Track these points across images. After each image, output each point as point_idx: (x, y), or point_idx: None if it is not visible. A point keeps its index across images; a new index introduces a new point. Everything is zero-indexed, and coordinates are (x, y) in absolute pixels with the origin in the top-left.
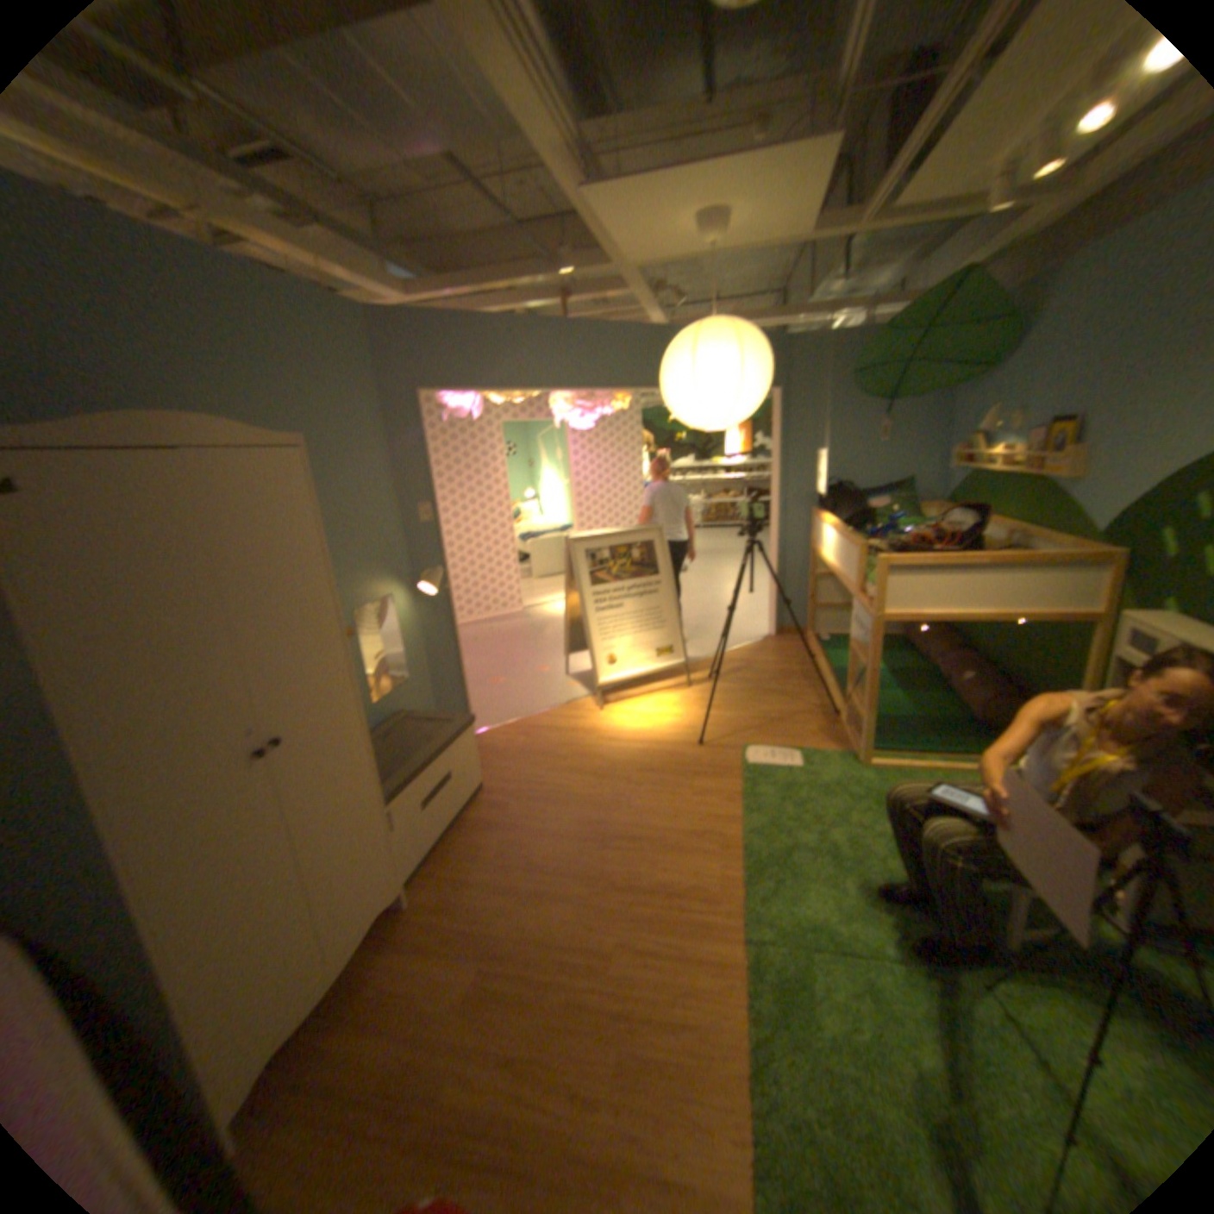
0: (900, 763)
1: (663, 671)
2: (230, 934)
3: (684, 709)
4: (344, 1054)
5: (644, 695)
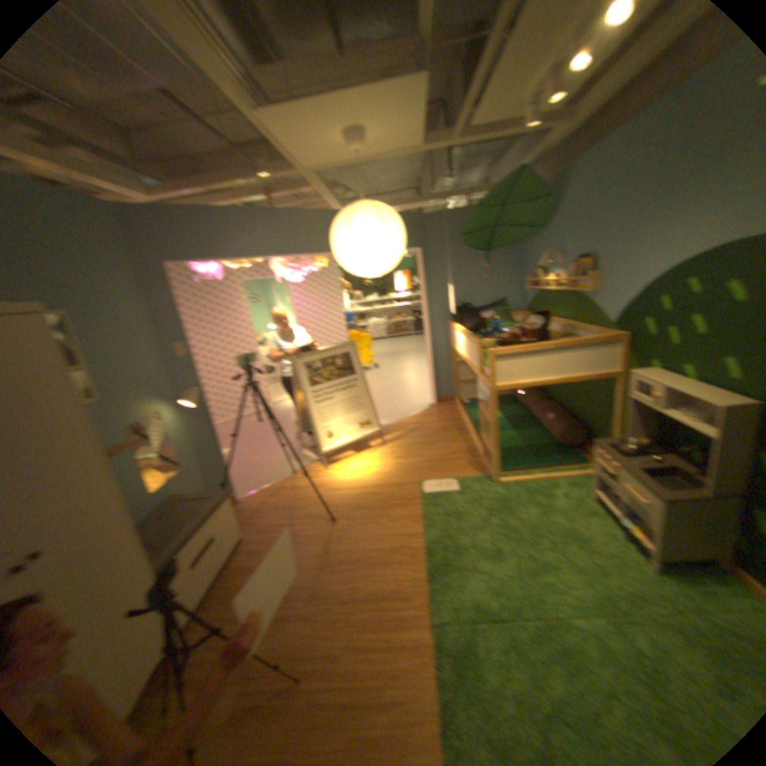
0: (516, 477)
1: (365, 436)
2: None
3: (380, 460)
4: None
5: (353, 454)
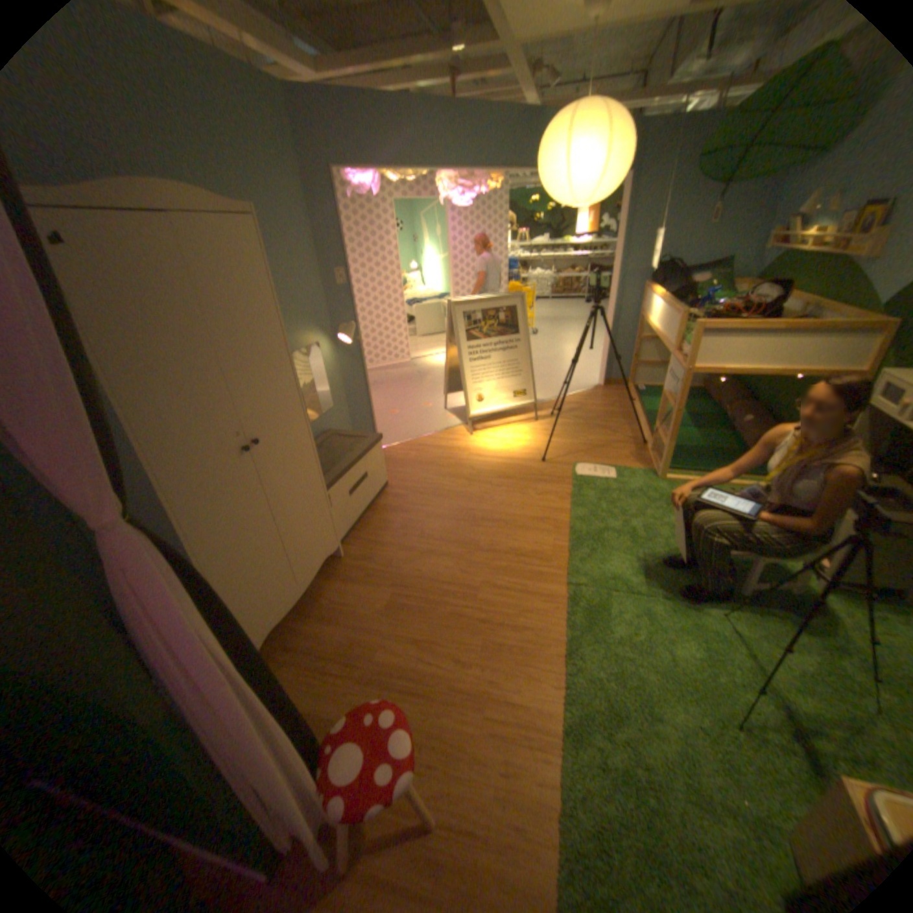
0: (687, 478)
1: (517, 409)
2: (240, 559)
3: (532, 436)
4: (313, 633)
5: (502, 425)
